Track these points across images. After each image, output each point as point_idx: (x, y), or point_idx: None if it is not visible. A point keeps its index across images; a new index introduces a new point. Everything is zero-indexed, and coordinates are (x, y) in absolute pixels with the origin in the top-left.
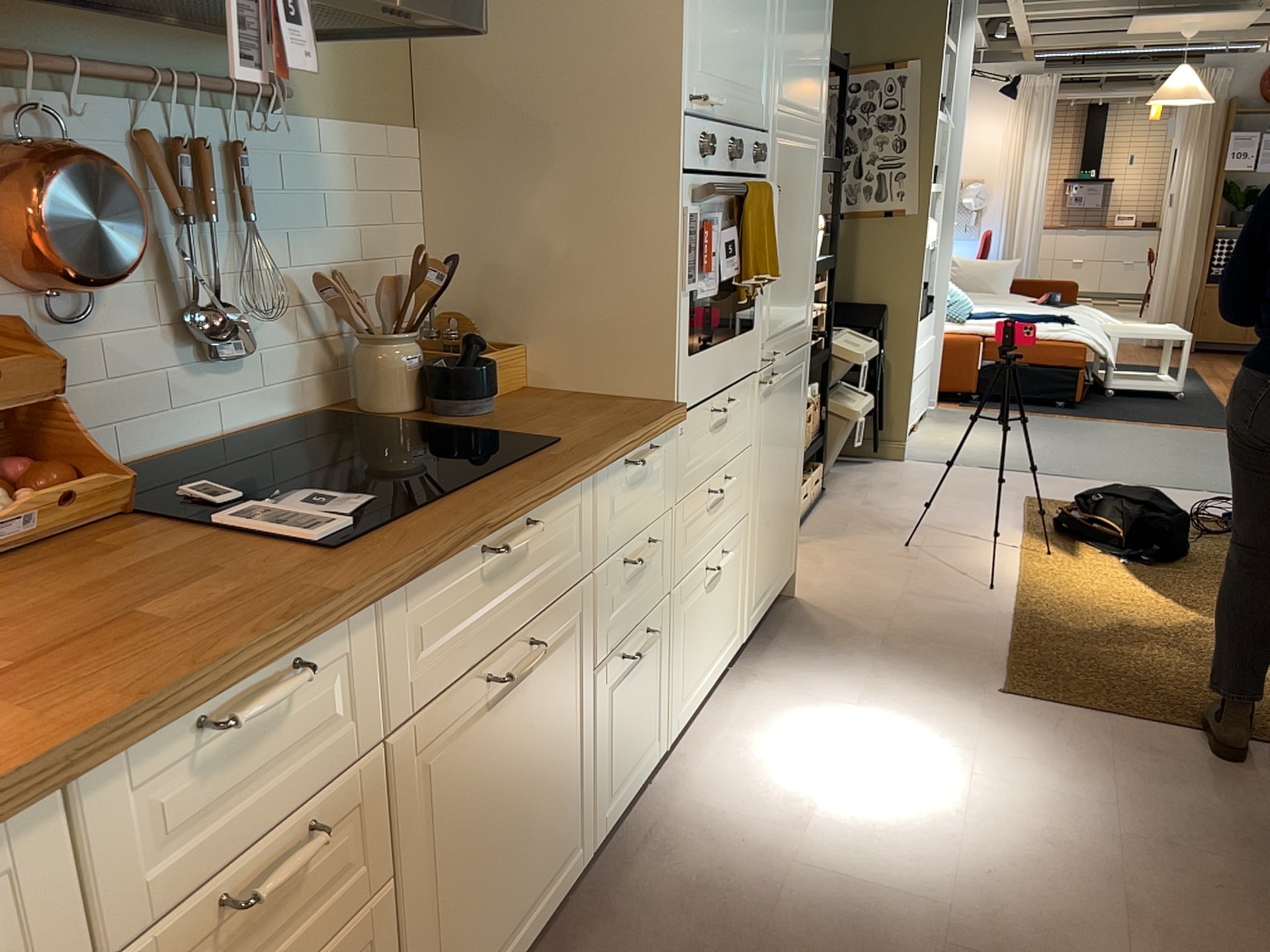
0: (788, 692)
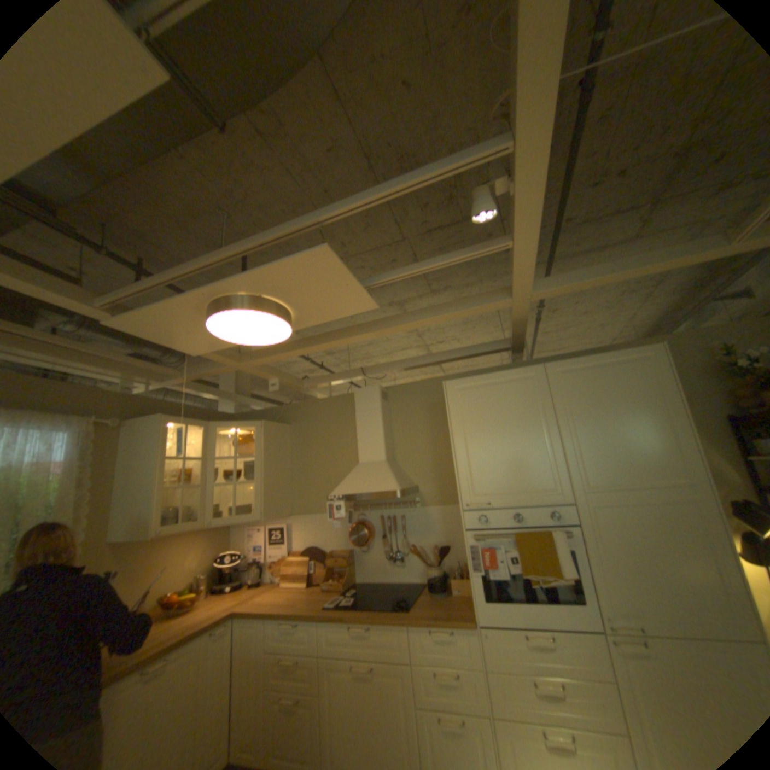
0: None
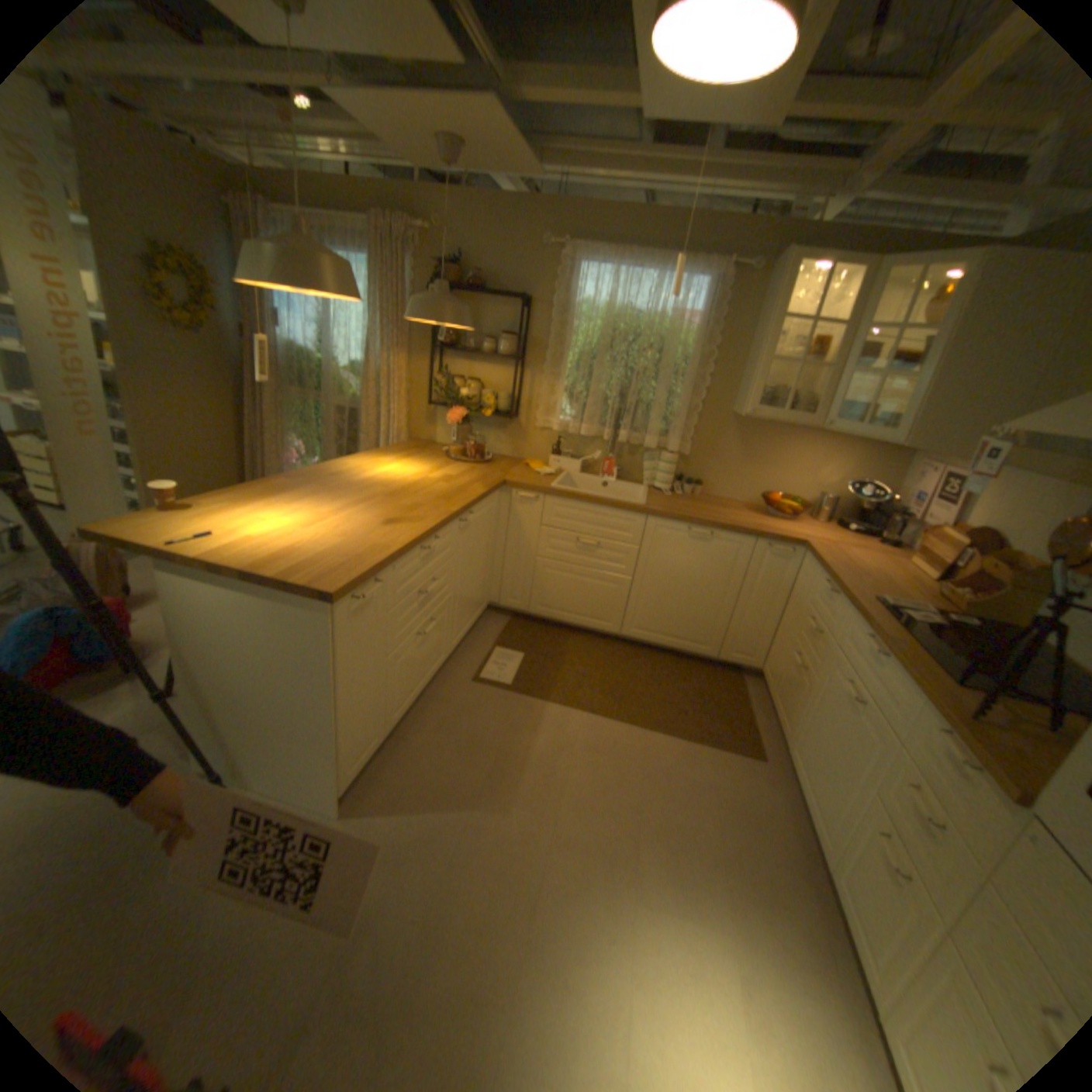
0: None
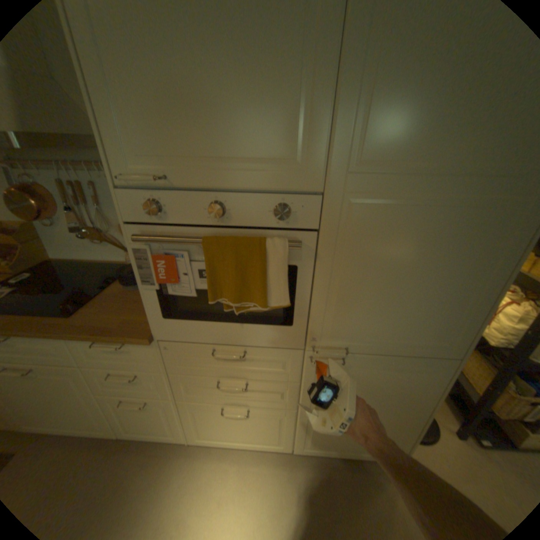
0: (283, 497)
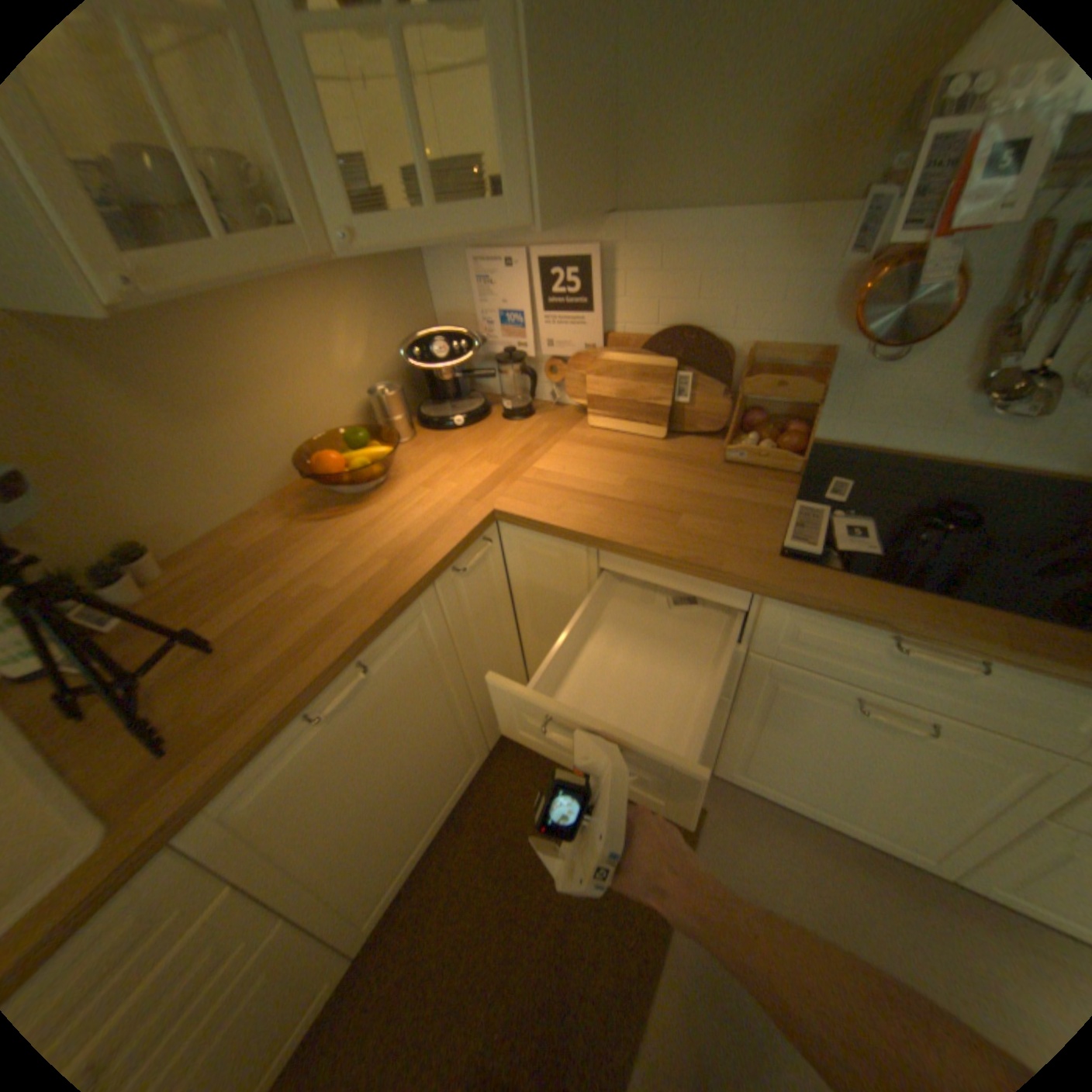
0: None
